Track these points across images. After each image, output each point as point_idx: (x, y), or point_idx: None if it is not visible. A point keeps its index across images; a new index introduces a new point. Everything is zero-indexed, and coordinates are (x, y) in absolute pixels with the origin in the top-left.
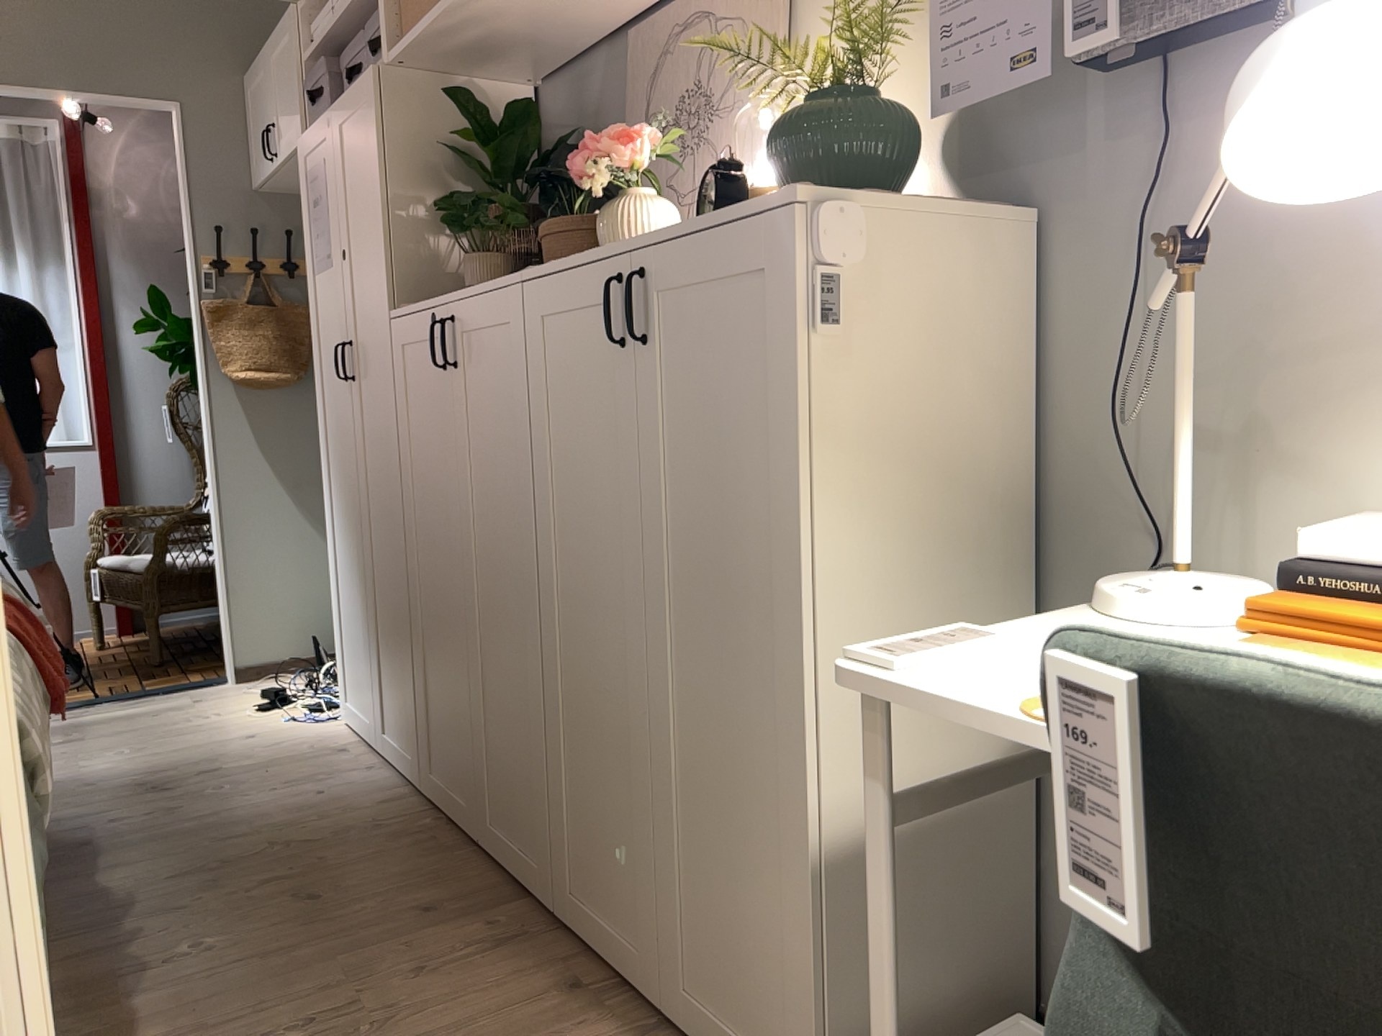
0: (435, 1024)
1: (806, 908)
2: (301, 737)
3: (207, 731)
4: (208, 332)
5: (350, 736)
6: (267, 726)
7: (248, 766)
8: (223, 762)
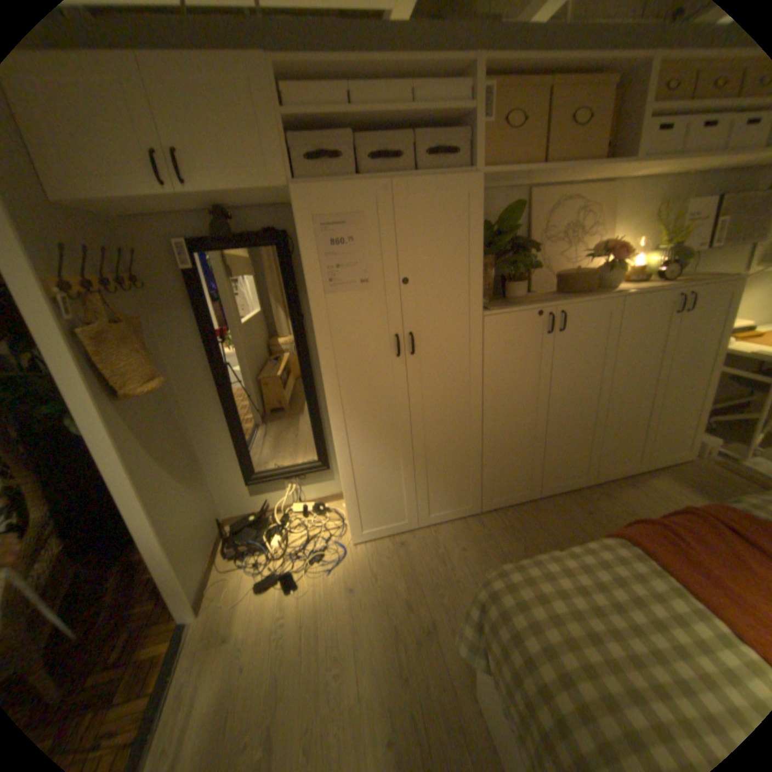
0: (661, 512)
1: (706, 416)
2: (368, 563)
3: (320, 619)
4: (79, 361)
5: (381, 541)
6: (333, 583)
7: (409, 585)
8: (395, 599)
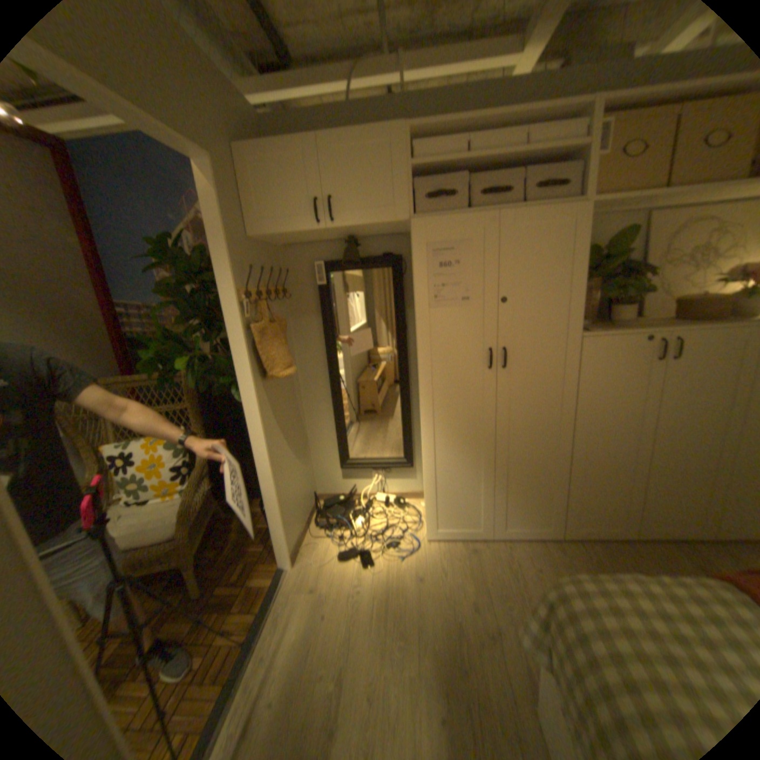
0: None
1: None
2: (440, 561)
3: (391, 598)
4: (249, 348)
5: (455, 544)
6: (406, 571)
7: (478, 591)
8: (463, 600)
